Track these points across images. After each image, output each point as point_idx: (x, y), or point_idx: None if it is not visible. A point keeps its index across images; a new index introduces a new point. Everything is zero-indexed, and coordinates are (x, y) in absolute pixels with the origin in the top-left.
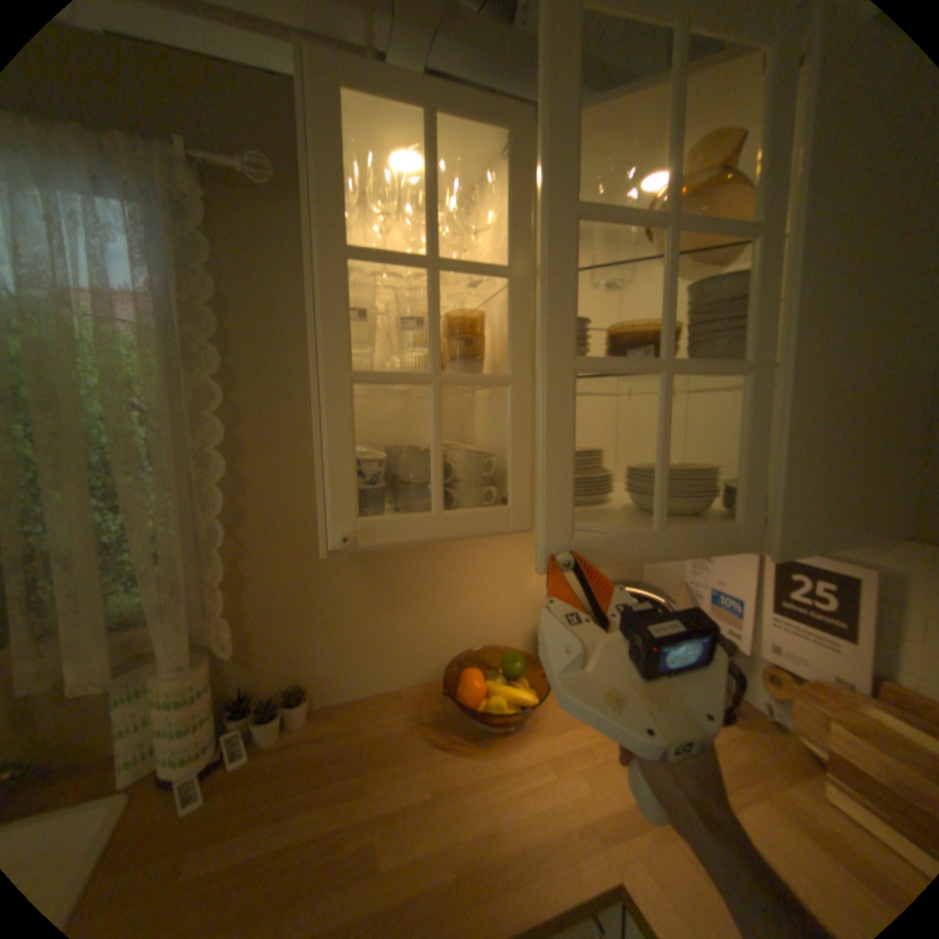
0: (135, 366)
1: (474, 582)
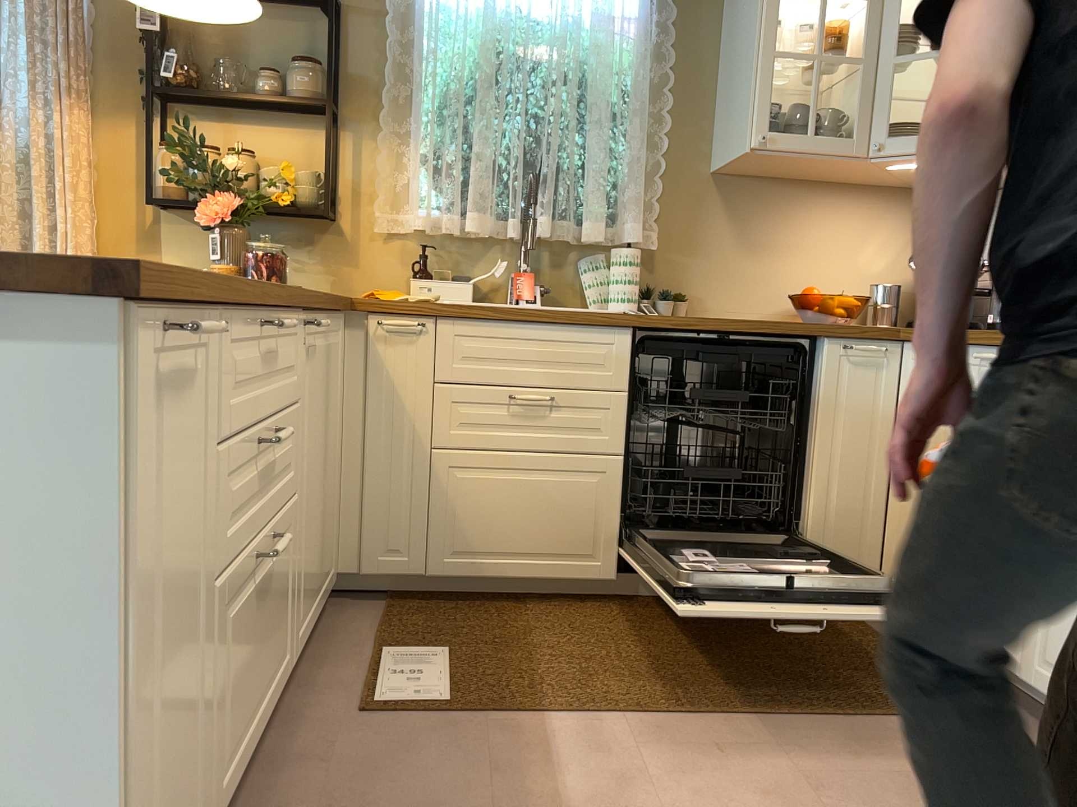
0: (627, 62)
1: (814, 247)
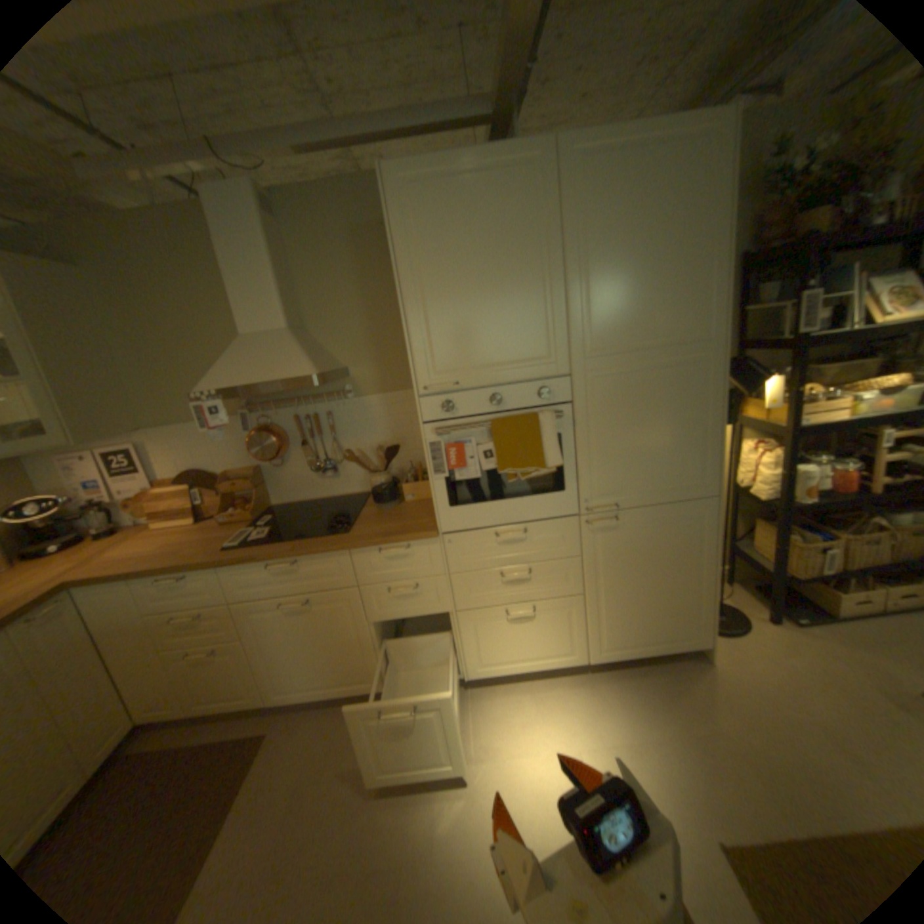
0: None
1: None
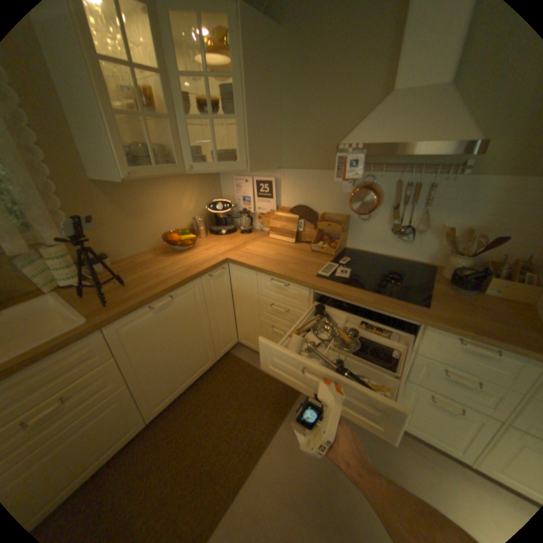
0: None
1: (162, 208)
